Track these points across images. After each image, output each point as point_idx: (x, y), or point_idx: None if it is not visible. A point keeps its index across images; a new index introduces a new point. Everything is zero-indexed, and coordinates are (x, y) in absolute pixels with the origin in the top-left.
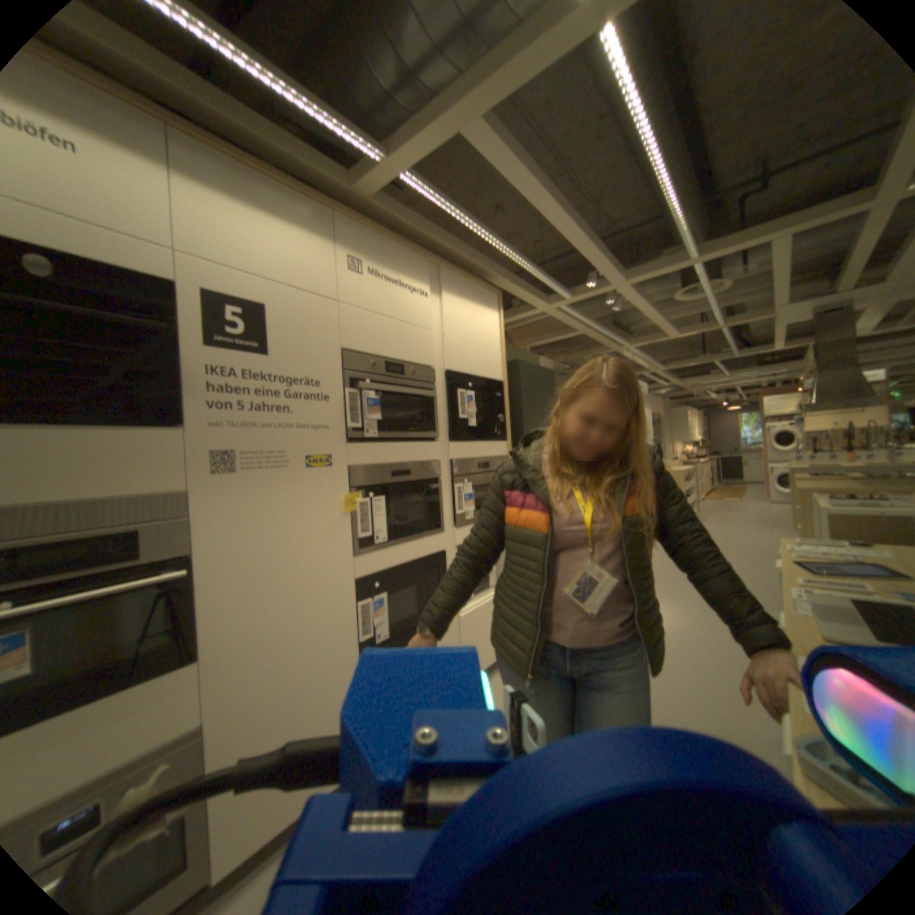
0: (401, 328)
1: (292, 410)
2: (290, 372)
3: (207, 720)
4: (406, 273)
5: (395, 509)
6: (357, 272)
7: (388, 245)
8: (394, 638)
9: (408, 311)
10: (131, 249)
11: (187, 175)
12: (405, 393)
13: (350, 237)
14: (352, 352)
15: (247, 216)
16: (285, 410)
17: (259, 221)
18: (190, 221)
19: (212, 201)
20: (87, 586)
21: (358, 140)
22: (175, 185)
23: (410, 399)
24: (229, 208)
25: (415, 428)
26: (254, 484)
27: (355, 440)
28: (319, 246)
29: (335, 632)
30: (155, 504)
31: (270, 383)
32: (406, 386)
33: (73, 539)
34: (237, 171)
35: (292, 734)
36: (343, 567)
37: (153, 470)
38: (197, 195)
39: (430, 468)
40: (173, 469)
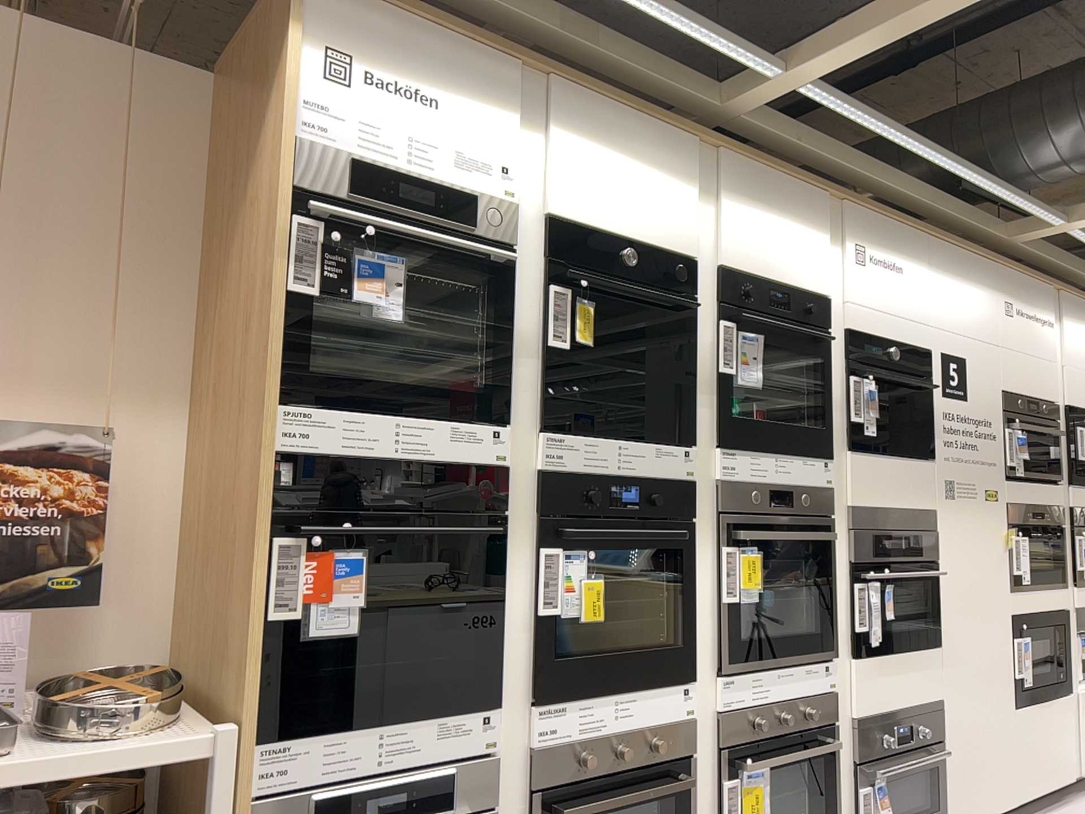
0: (1033, 365)
1: (976, 448)
2: (975, 414)
3: (944, 695)
4: (1036, 307)
5: (1030, 551)
6: (1007, 316)
7: (1024, 283)
8: (1034, 687)
9: (1038, 346)
10: (916, 331)
11: (933, 268)
12: (1038, 432)
13: (1003, 284)
14: (1004, 392)
15: (956, 288)
16: (973, 448)
17: (961, 289)
18: (935, 302)
19: (942, 283)
20: (904, 567)
21: (1044, 217)
22: (930, 278)
23: (1038, 437)
24: (948, 285)
25: (1044, 468)
26: (960, 510)
27: (1006, 478)
28: (988, 299)
29: (999, 658)
30: (925, 516)
31: (966, 424)
32: (1038, 425)
33: (902, 533)
34: (951, 253)
35: (979, 738)
36: (1003, 599)
37: (924, 491)
38: (937, 281)
39: (1055, 513)
40: (931, 491)
